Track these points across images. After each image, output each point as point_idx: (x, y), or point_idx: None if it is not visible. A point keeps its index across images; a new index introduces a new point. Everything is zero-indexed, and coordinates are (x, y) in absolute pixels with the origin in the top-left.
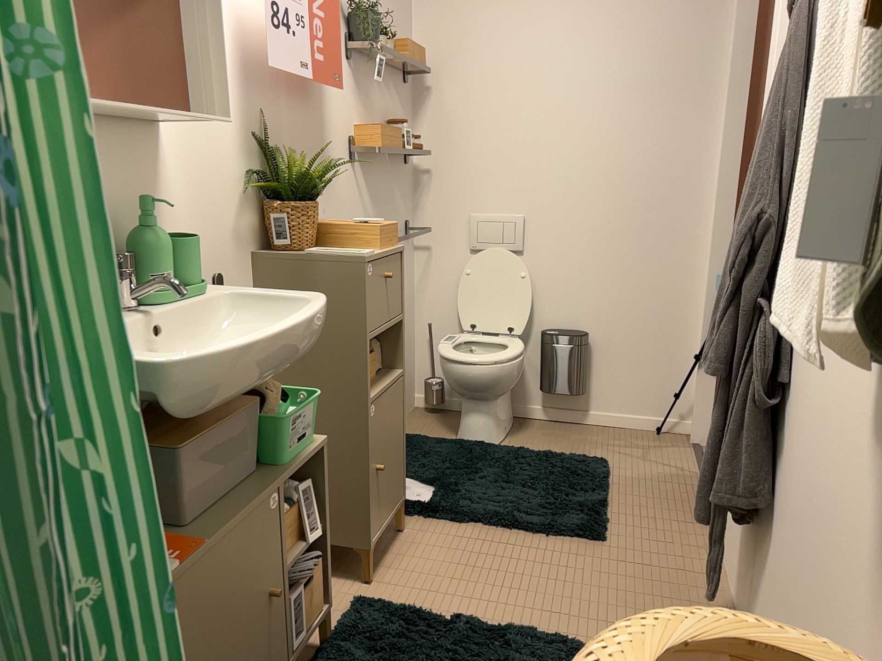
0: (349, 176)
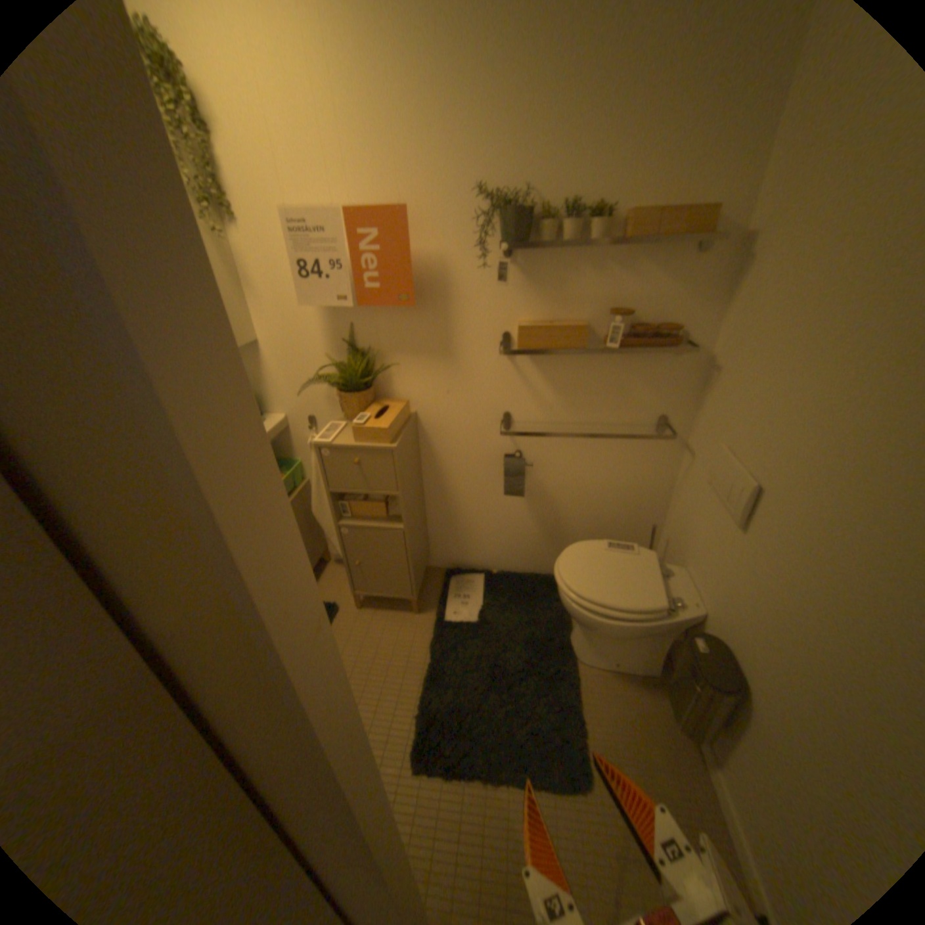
0: (496, 364)
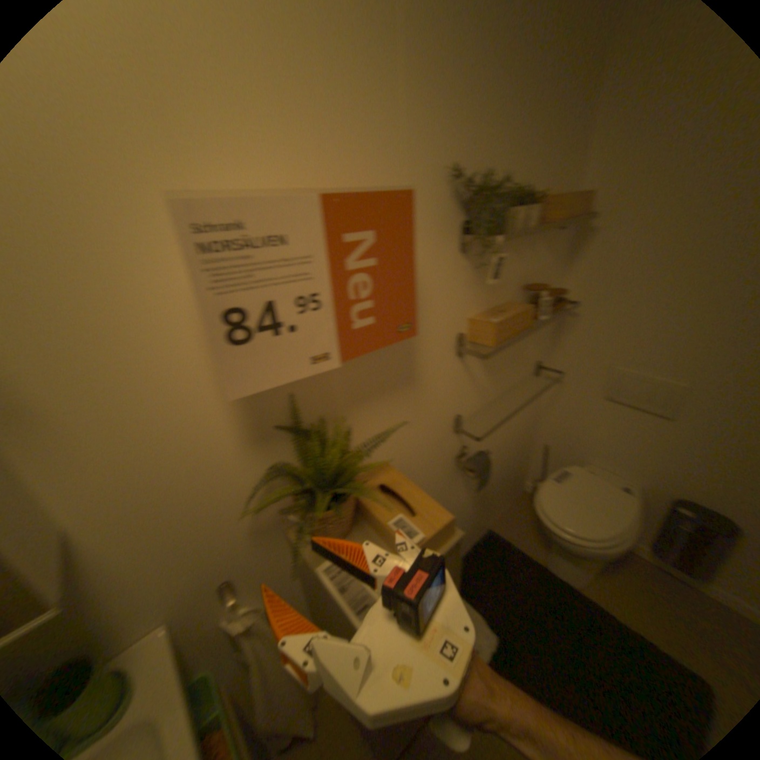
0: (451, 370)
